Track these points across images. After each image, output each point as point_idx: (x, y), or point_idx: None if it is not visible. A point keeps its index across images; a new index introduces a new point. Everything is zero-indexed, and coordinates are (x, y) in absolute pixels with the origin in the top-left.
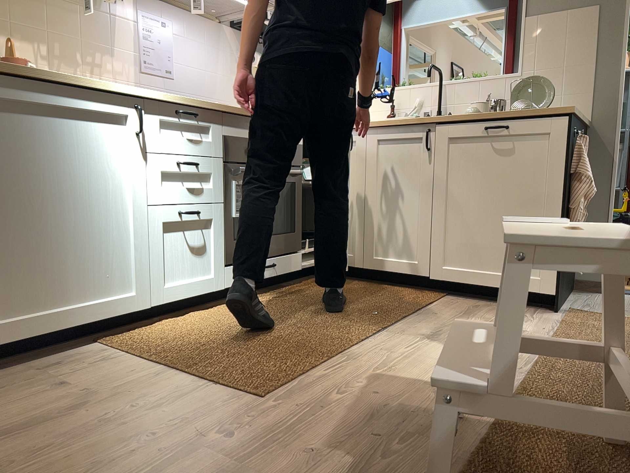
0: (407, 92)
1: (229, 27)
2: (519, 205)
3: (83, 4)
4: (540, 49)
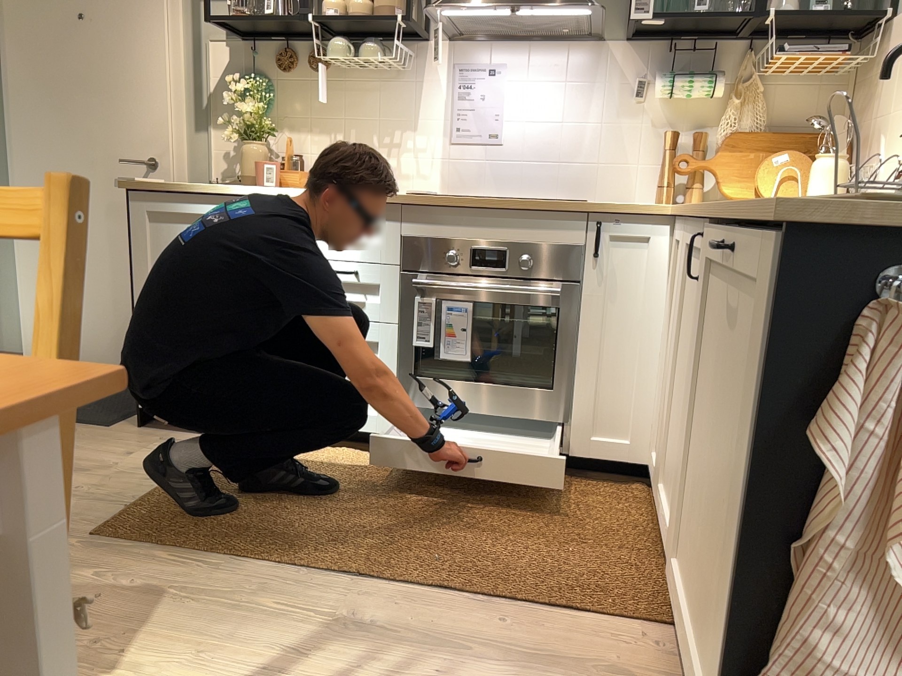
0: None
1: (617, 43)
2: (725, 483)
3: (381, 79)
4: None
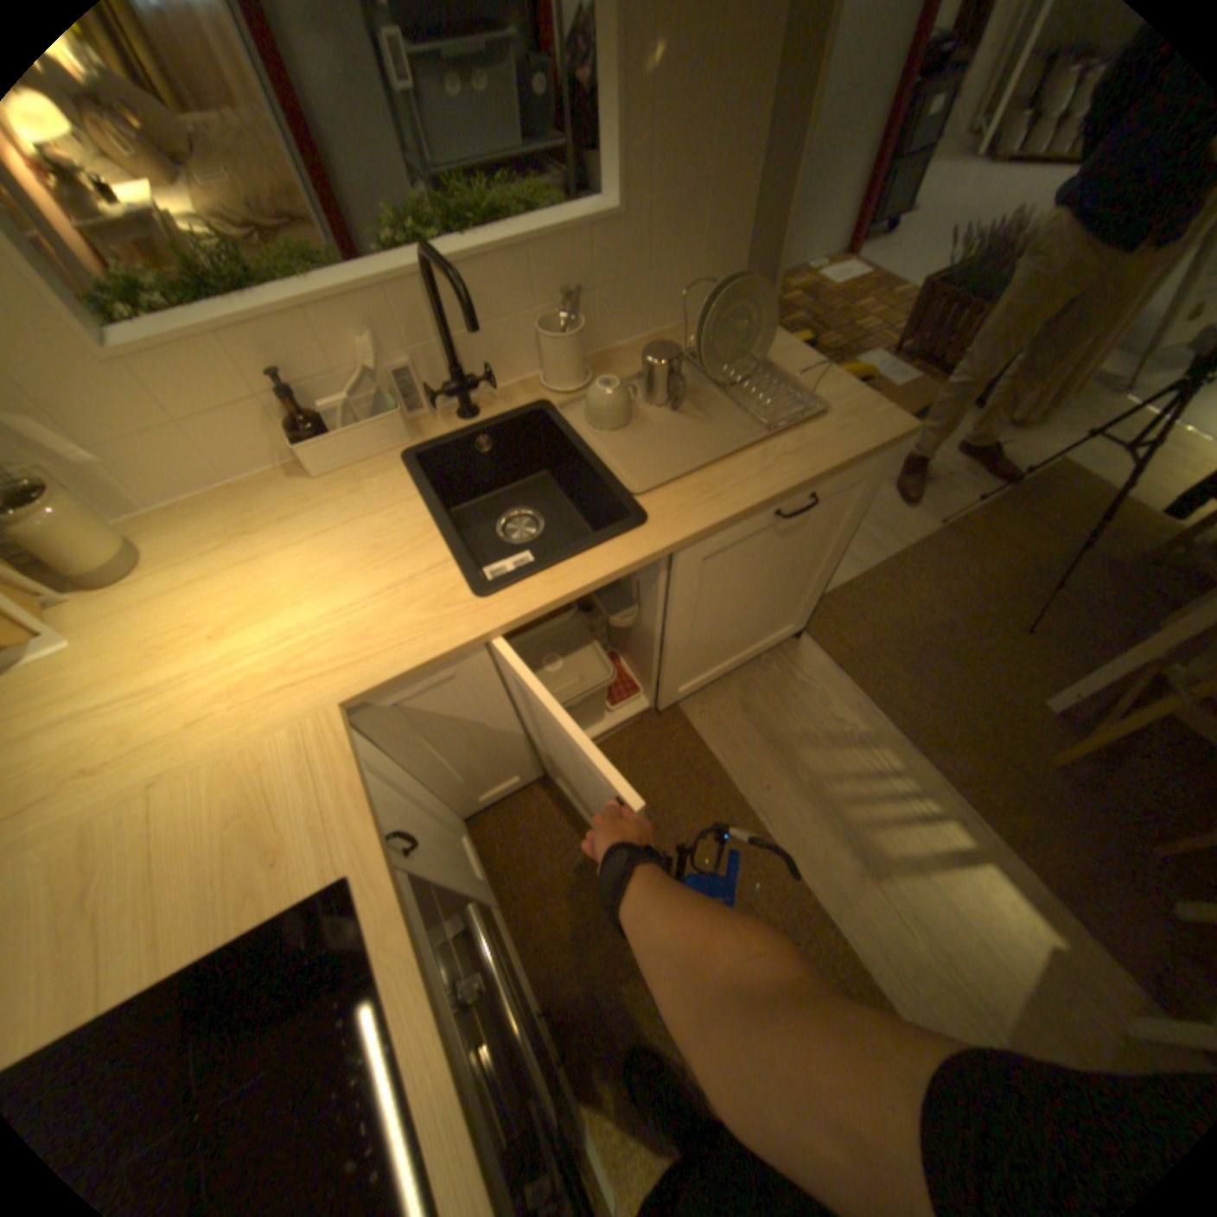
0: (288, 317)
1: None
2: (791, 578)
3: None
4: (666, 116)
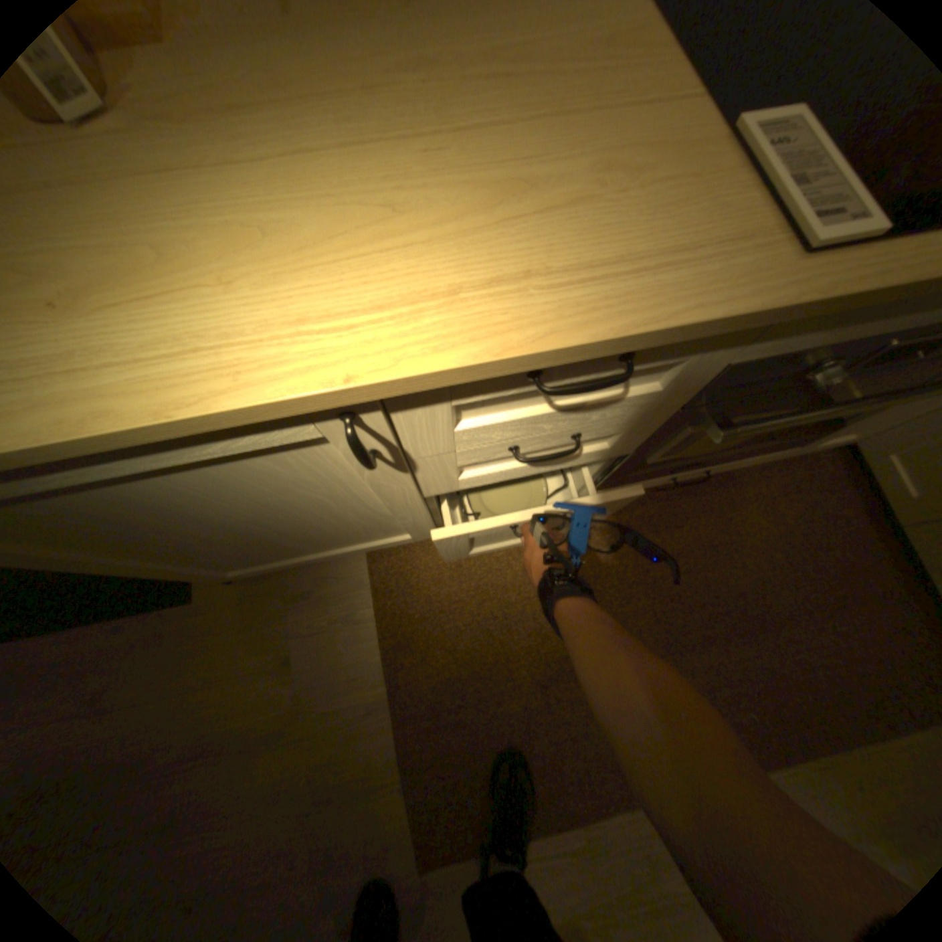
0: None
1: None
2: None
3: None
4: None
